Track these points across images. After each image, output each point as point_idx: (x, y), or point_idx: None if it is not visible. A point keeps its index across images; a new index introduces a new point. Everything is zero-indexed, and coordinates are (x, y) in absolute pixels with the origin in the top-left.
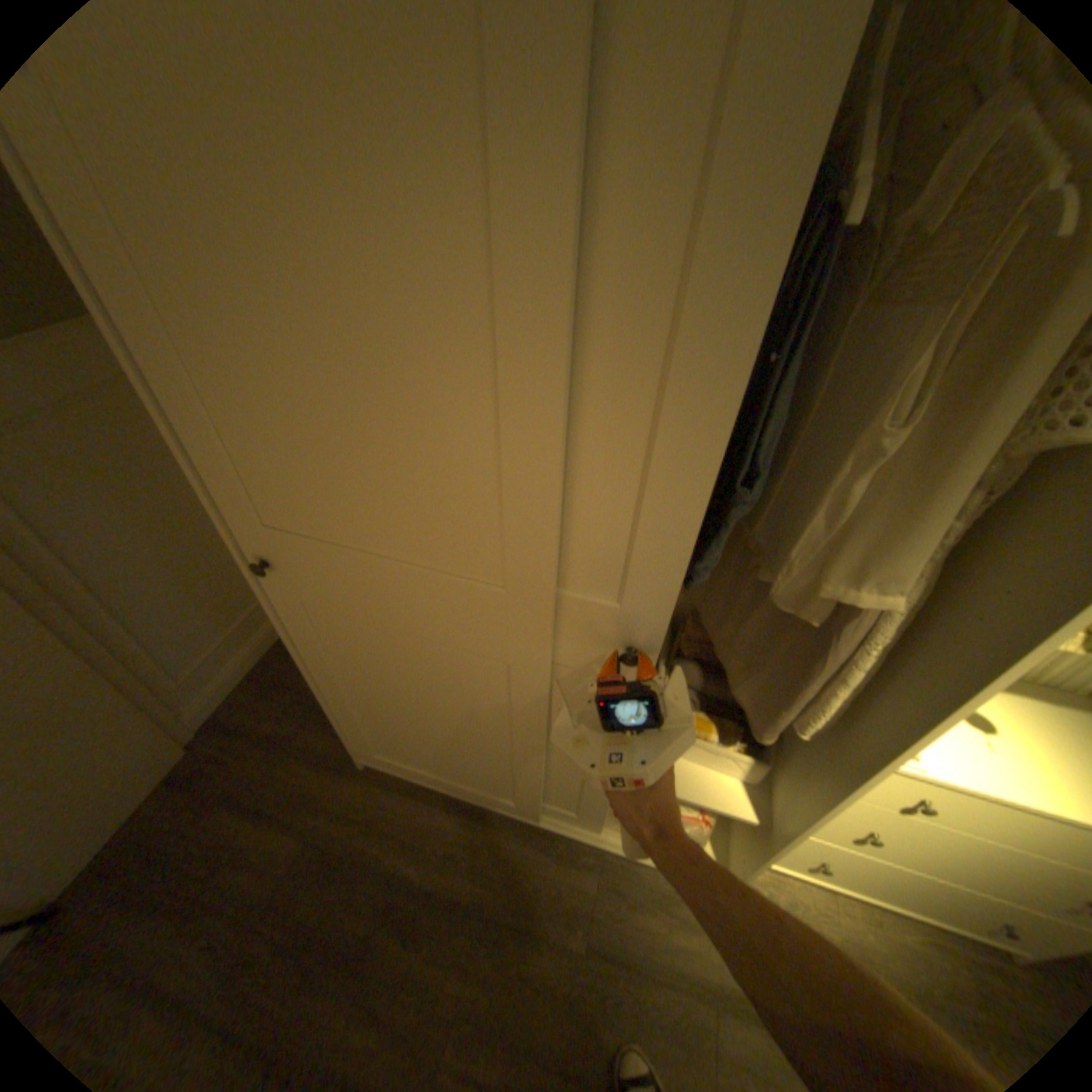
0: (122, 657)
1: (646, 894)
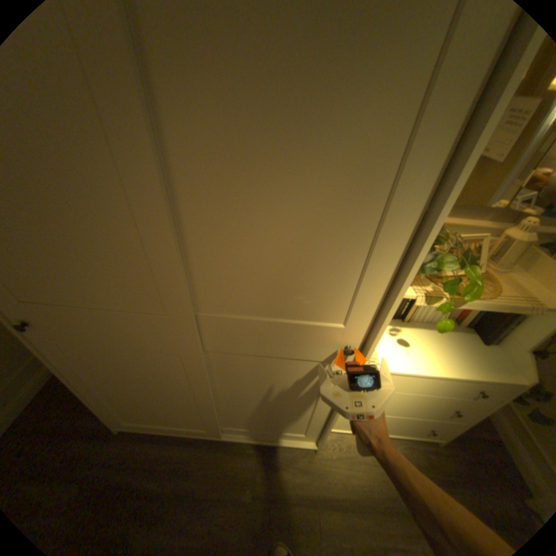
0: None
1: (280, 461)
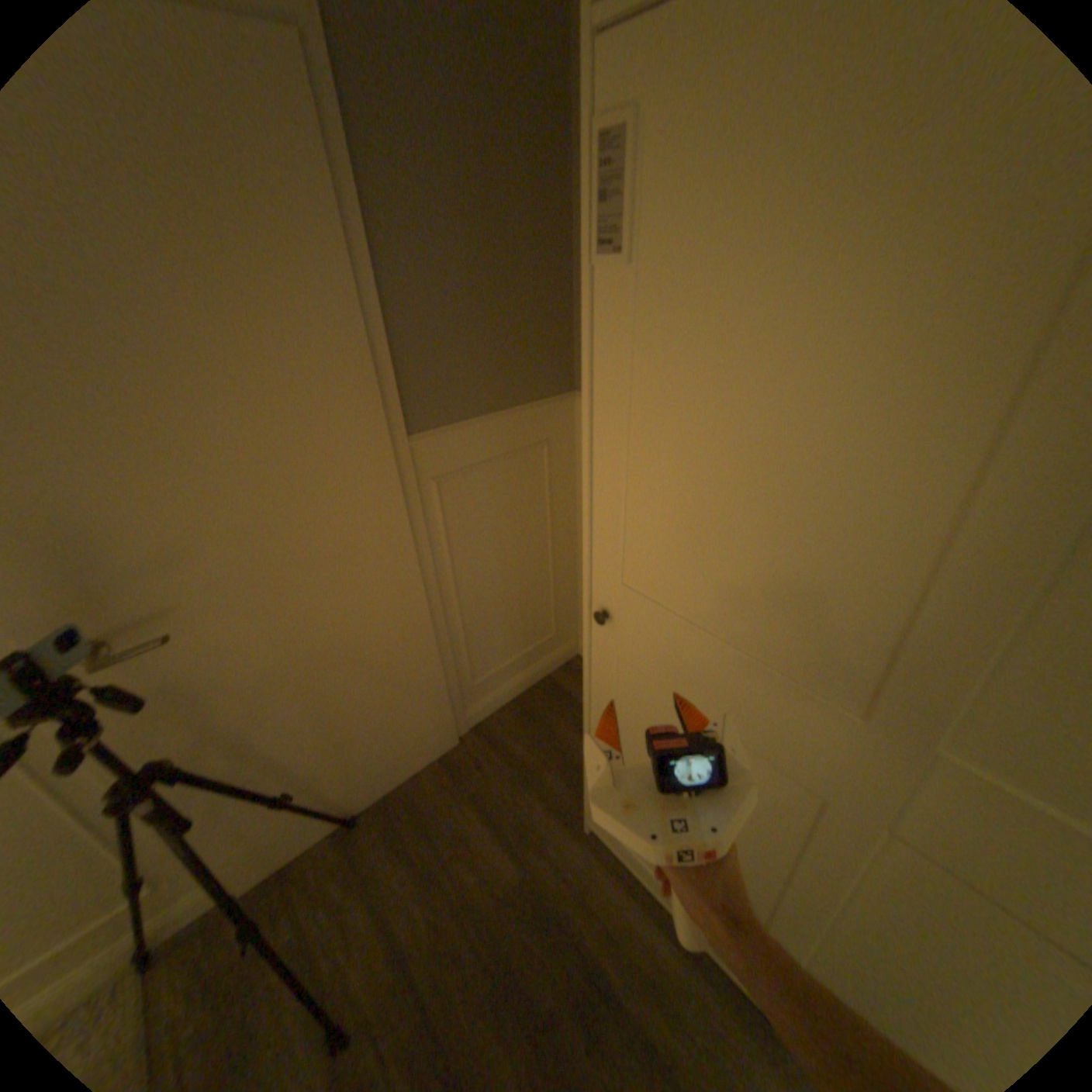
0: (454, 648)
1: None
